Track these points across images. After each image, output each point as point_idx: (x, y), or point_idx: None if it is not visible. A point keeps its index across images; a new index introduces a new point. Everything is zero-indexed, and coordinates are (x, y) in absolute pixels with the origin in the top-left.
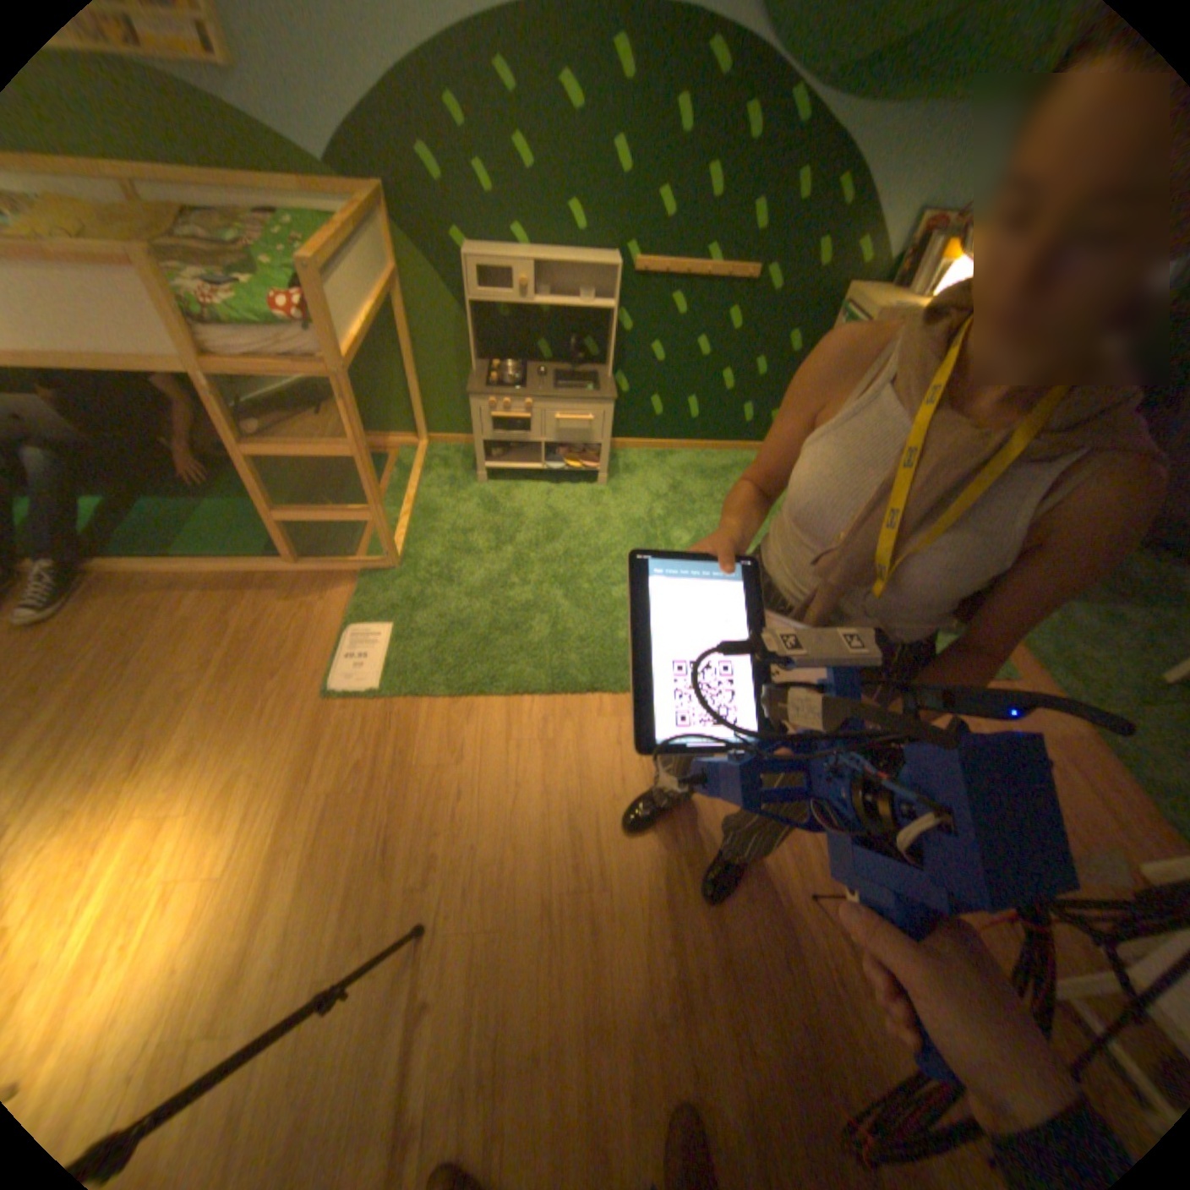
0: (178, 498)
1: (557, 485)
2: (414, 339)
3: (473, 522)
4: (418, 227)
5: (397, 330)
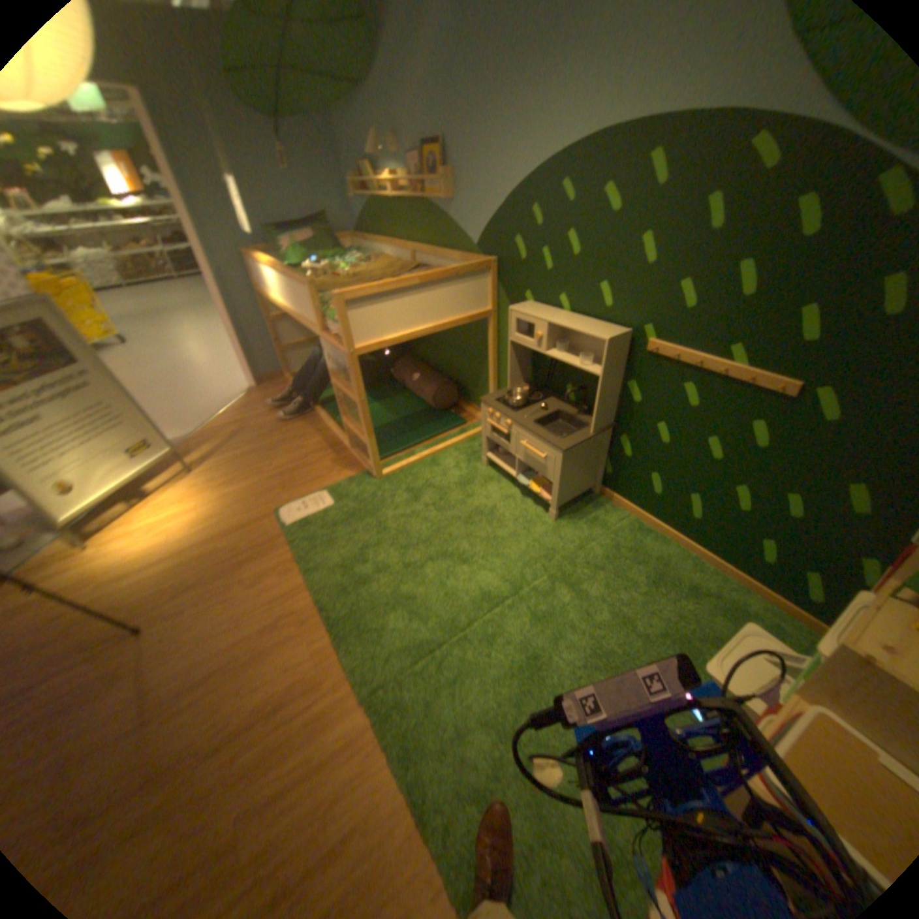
0: (372, 398)
1: (525, 498)
2: (500, 357)
3: (445, 484)
4: (512, 288)
5: (489, 348)
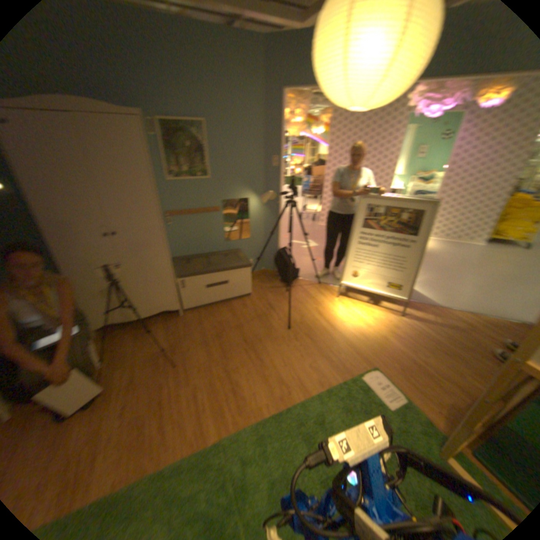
0: None
1: None
2: None
3: None
4: None
5: None
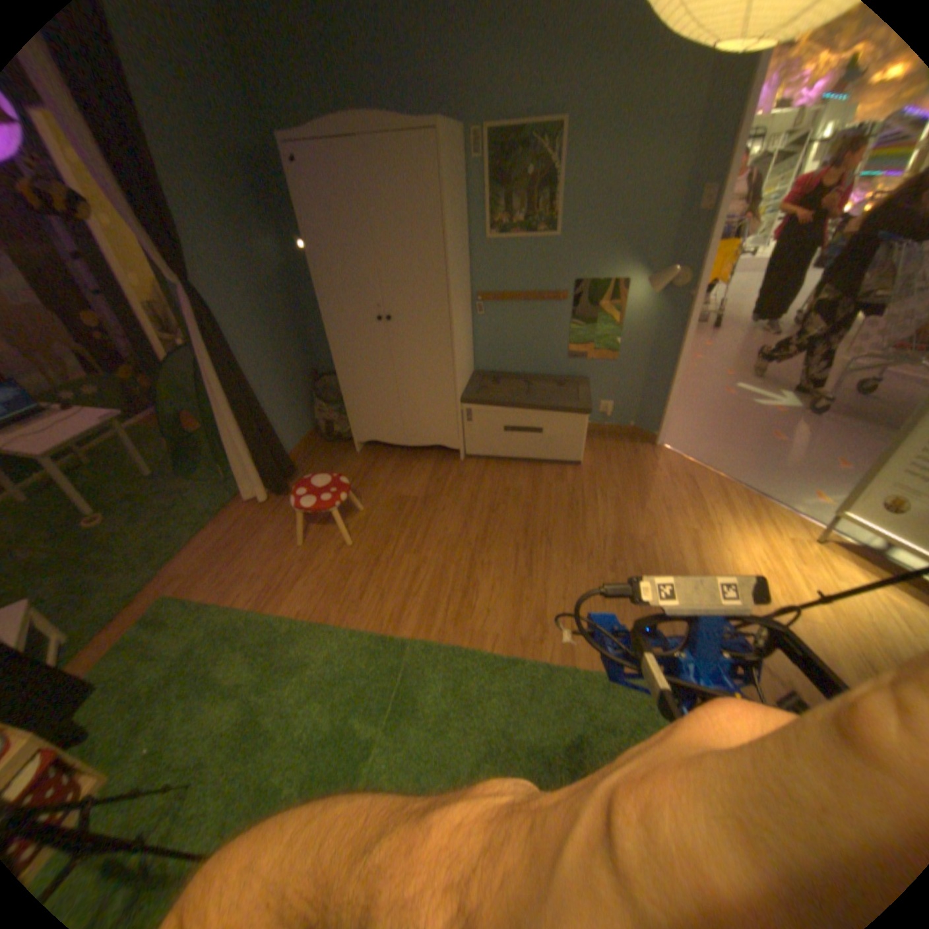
0: None
1: None
2: None
3: None
4: None
5: None
